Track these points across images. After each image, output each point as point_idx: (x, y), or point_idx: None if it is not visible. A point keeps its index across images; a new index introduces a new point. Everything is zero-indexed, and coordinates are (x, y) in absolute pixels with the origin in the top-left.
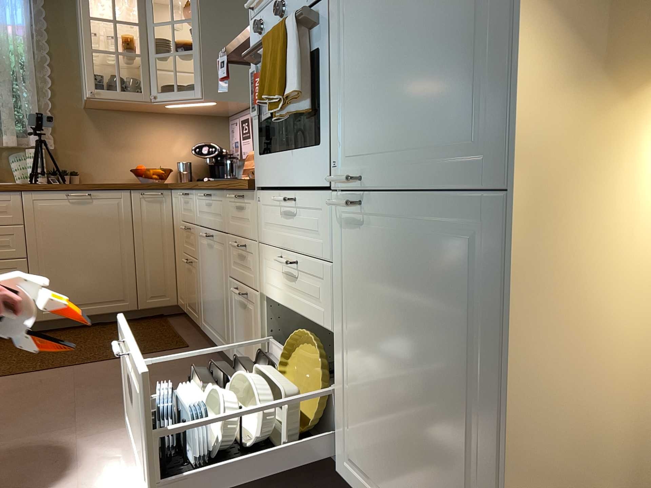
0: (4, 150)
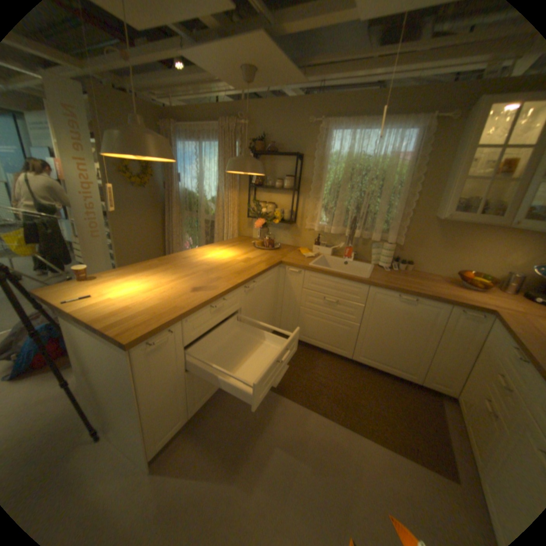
0: (371, 239)
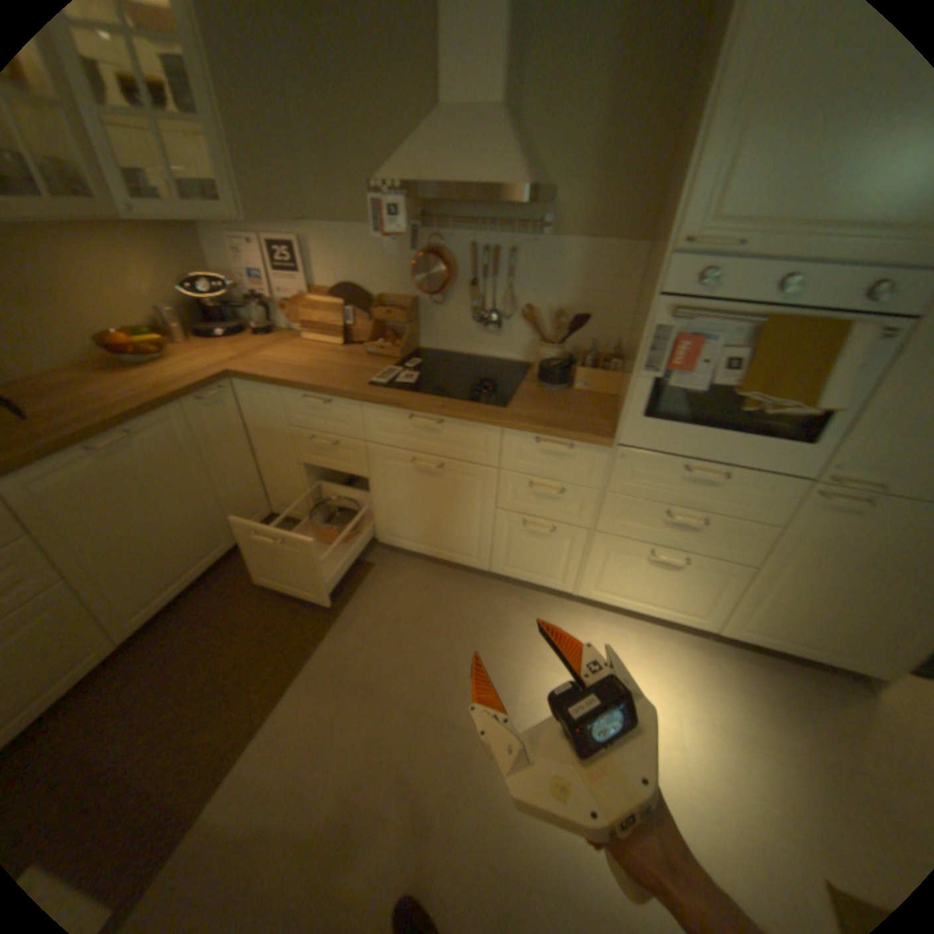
0: None
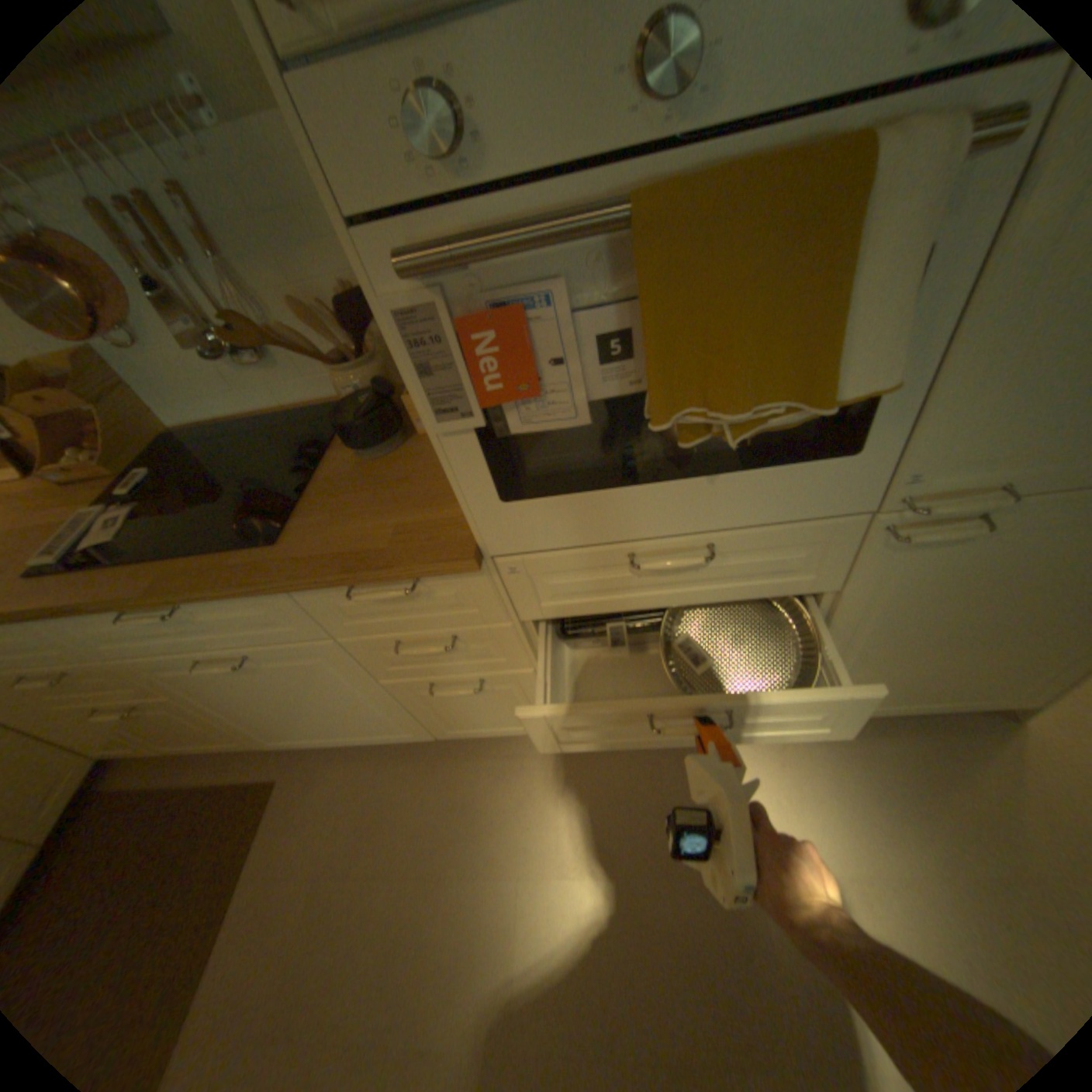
0: None
